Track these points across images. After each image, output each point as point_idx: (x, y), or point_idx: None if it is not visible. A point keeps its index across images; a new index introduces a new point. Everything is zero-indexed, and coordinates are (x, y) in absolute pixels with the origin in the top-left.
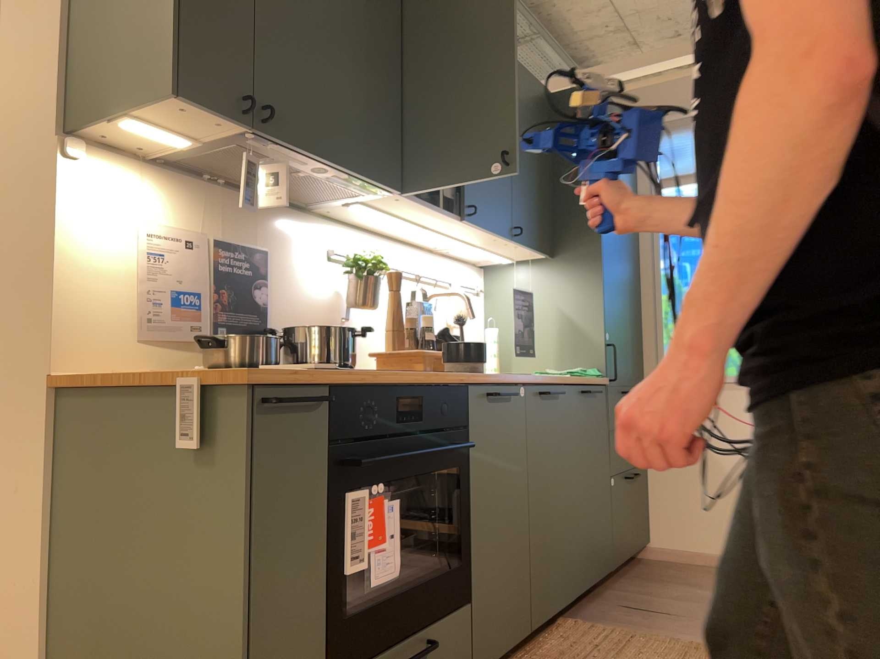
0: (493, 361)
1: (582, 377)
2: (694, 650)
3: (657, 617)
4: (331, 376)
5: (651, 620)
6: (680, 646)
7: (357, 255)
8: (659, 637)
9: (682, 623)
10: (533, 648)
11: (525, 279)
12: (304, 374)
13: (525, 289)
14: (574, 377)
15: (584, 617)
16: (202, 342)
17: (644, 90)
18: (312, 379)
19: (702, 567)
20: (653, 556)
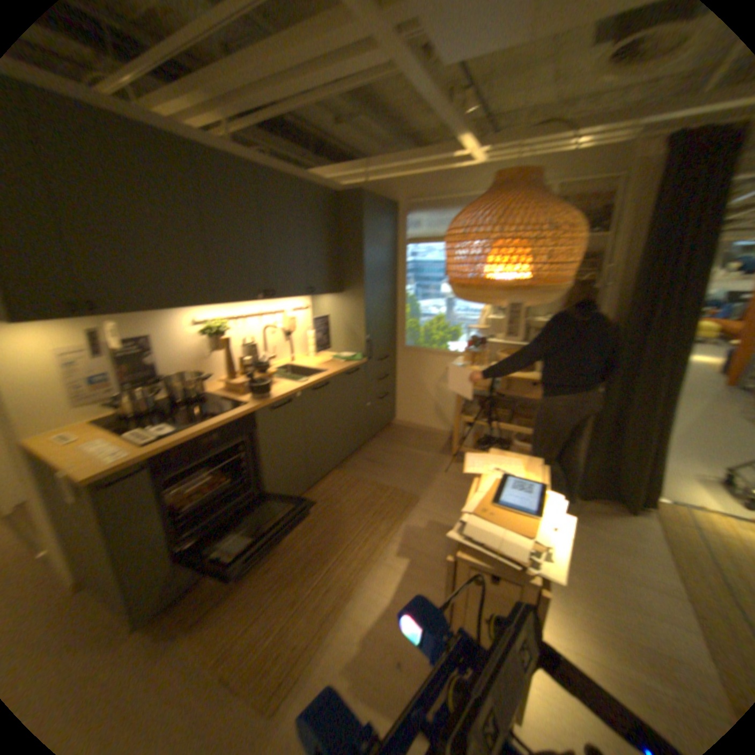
0: (309, 349)
1: (348, 363)
2: (378, 491)
3: (375, 467)
4: (142, 459)
5: (371, 469)
6: (373, 488)
7: (206, 325)
8: (368, 481)
9: (383, 471)
10: (311, 491)
11: (327, 303)
12: (127, 460)
13: (327, 309)
14: (345, 362)
15: (343, 468)
16: (107, 403)
17: (402, 179)
18: (128, 465)
19: (413, 431)
20: (394, 424)
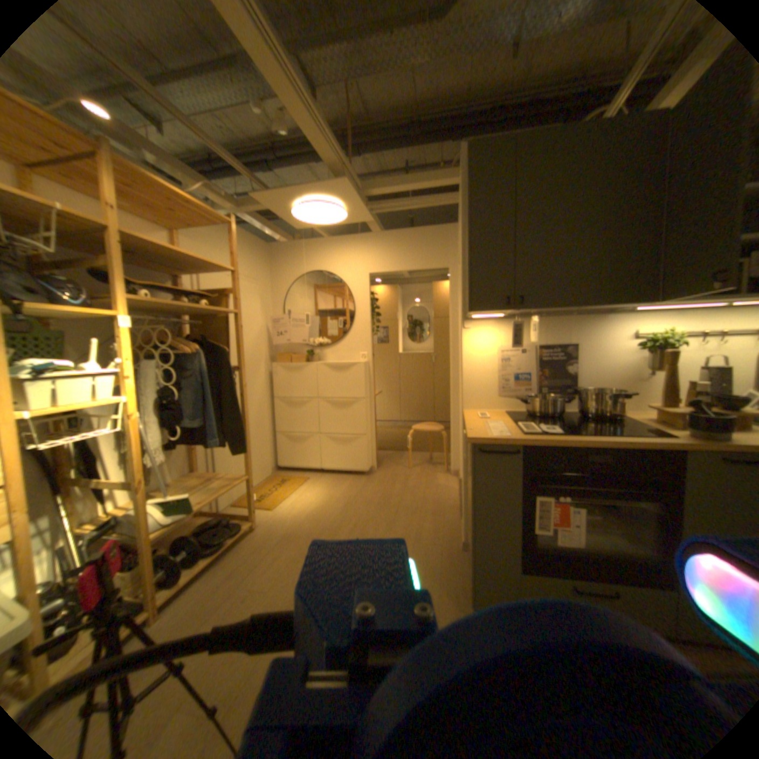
0: None
1: None
2: None
3: None
4: (523, 441)
5: None
6: None
7: (656, 334)
8: None
9: None
10: None
11: None
12: (511, 437)
13: None
14: None
15: None
16: (527, 397)
17: None
18: (510, 442)
19: None
20: None
